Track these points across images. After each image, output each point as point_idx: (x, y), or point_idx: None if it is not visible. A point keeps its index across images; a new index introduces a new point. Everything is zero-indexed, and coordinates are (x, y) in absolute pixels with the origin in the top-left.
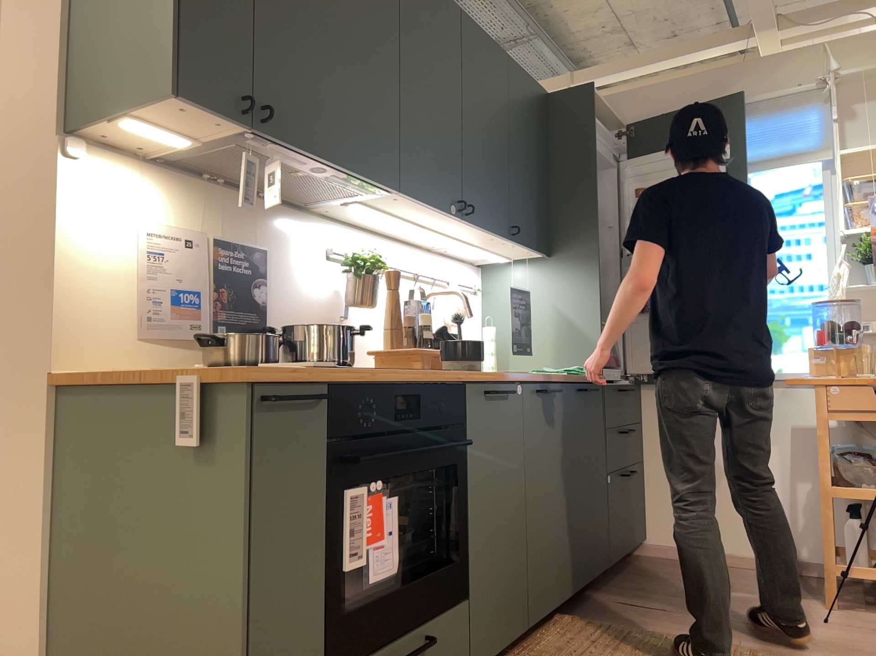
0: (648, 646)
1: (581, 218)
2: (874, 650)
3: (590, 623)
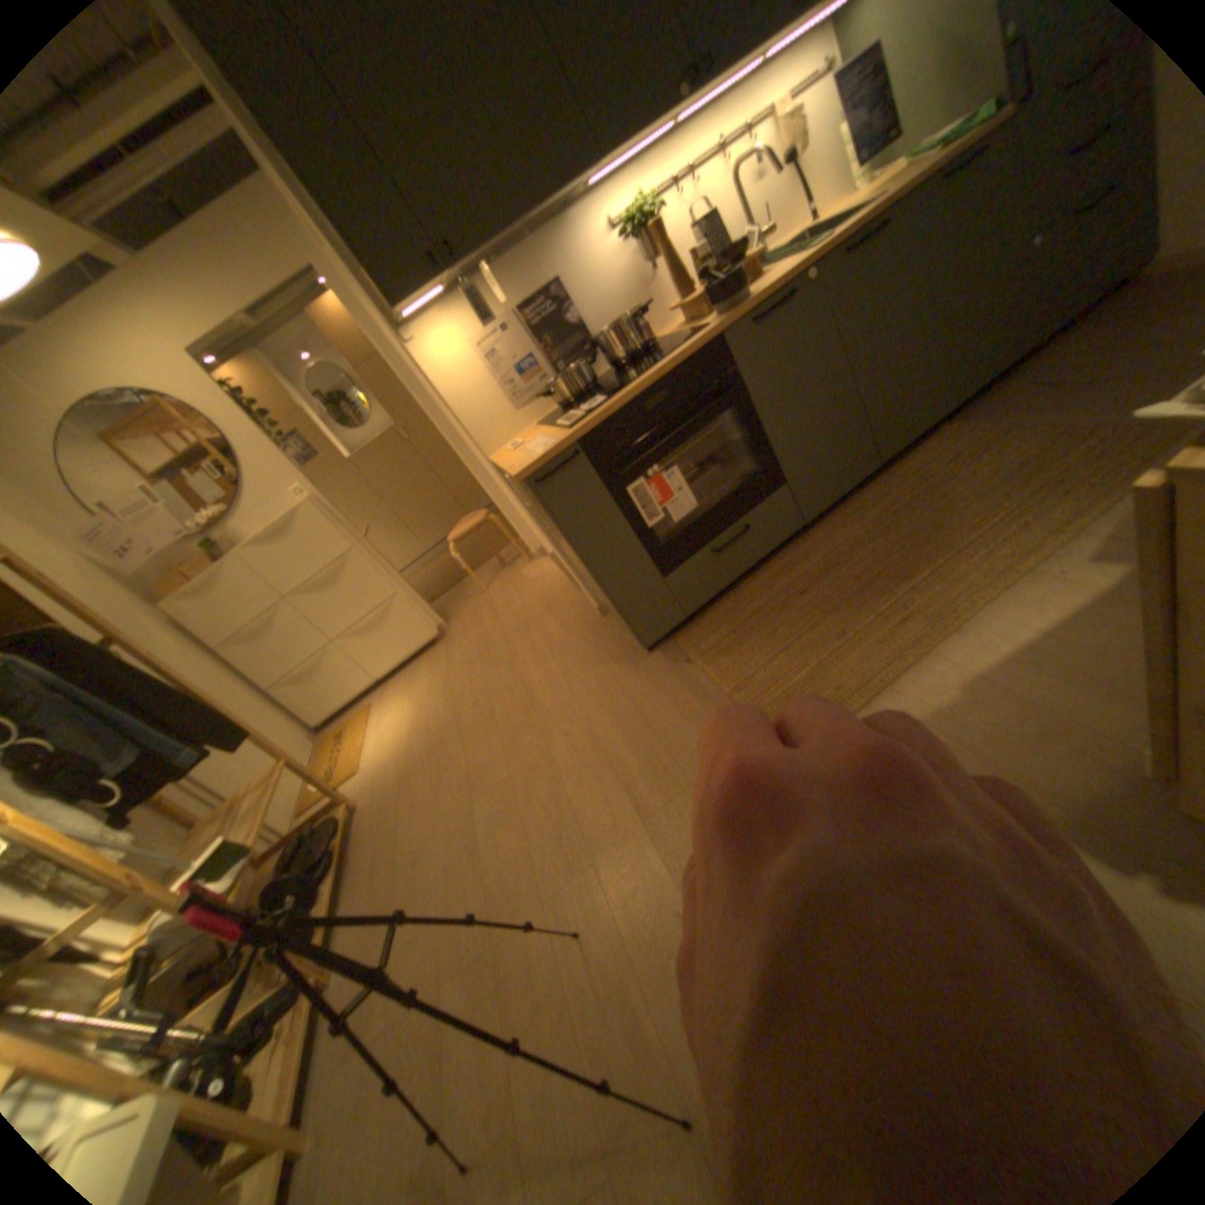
0: (1012, 448)
1: None
2: None
3: (971, 428)
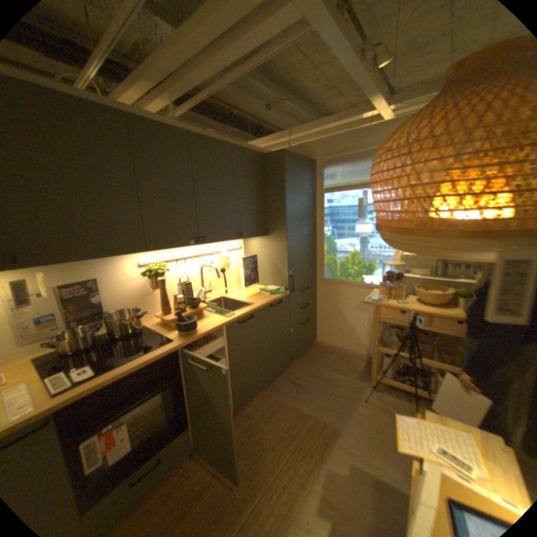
0: (283, 419)
1: (279, 220)
2: (376, 427)
3: (268, 399)
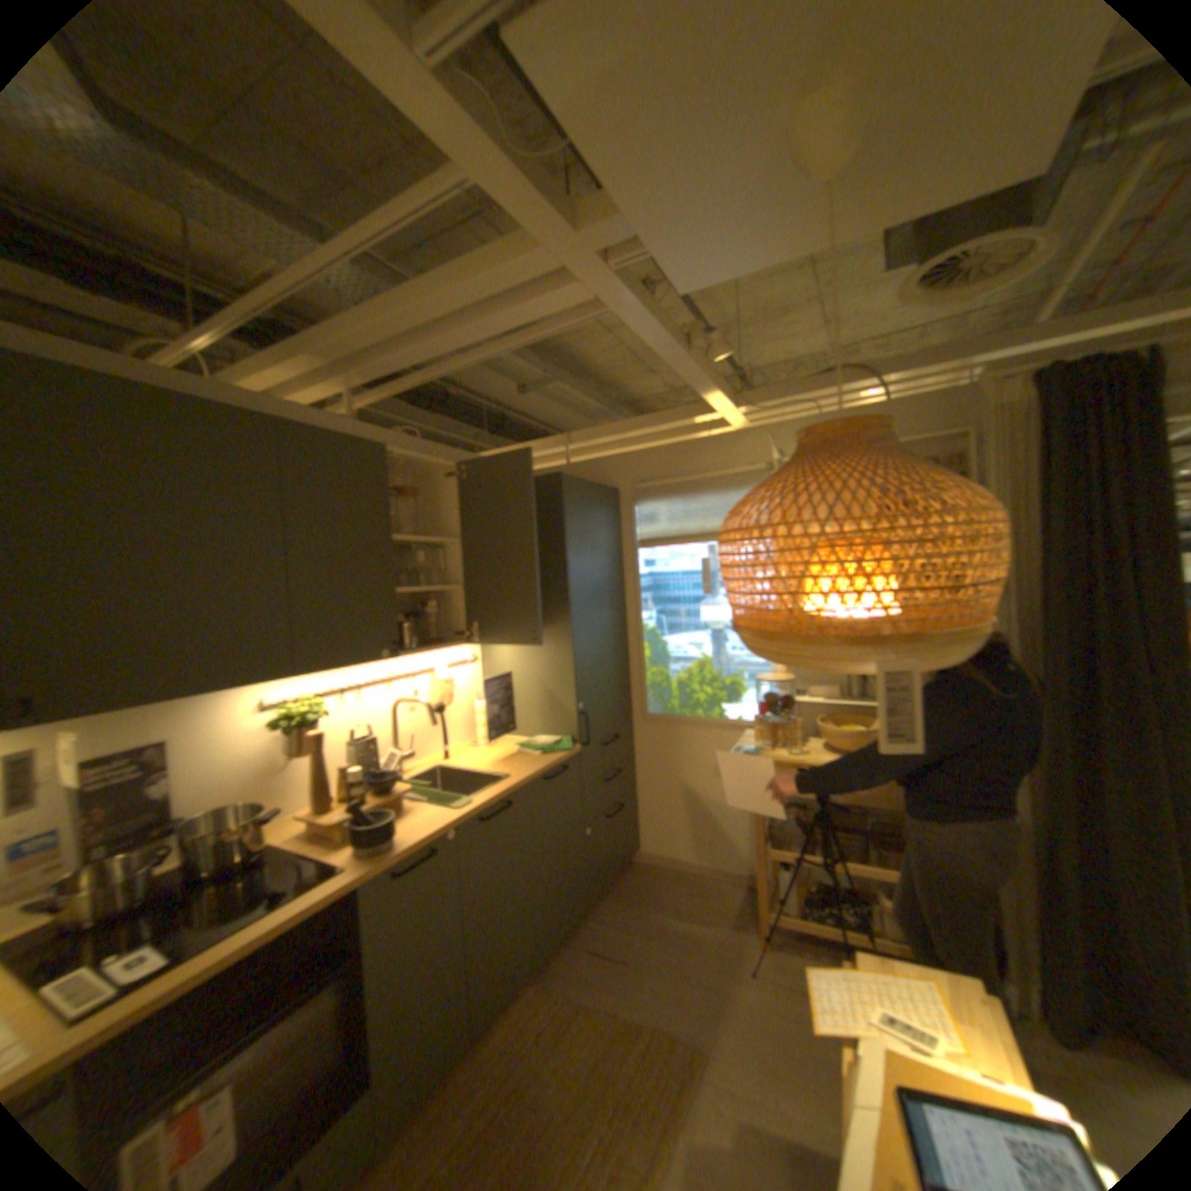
0: (584, 1041)
1: (556, 601)
2: (779, 1029)
3: (547, 1000)
